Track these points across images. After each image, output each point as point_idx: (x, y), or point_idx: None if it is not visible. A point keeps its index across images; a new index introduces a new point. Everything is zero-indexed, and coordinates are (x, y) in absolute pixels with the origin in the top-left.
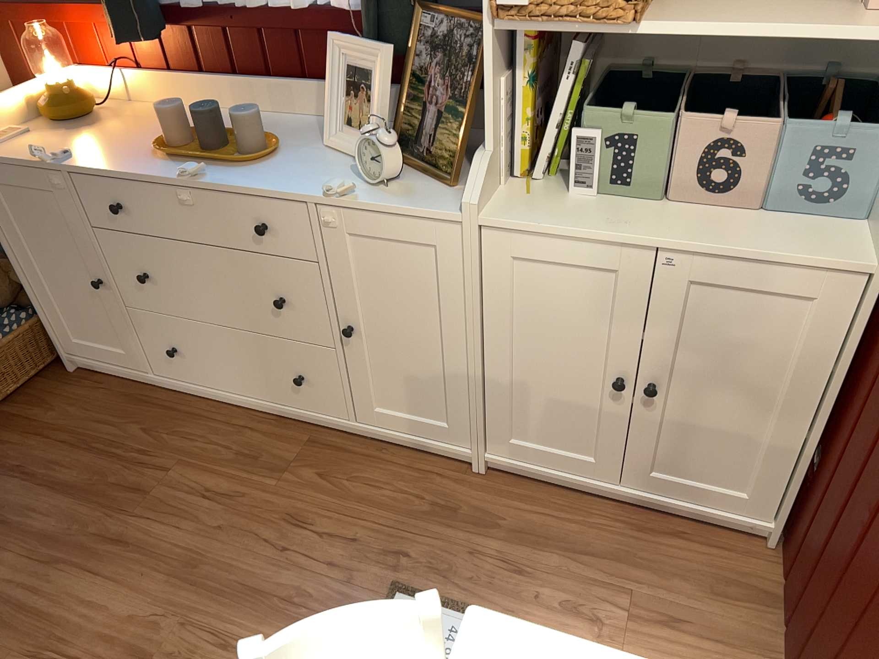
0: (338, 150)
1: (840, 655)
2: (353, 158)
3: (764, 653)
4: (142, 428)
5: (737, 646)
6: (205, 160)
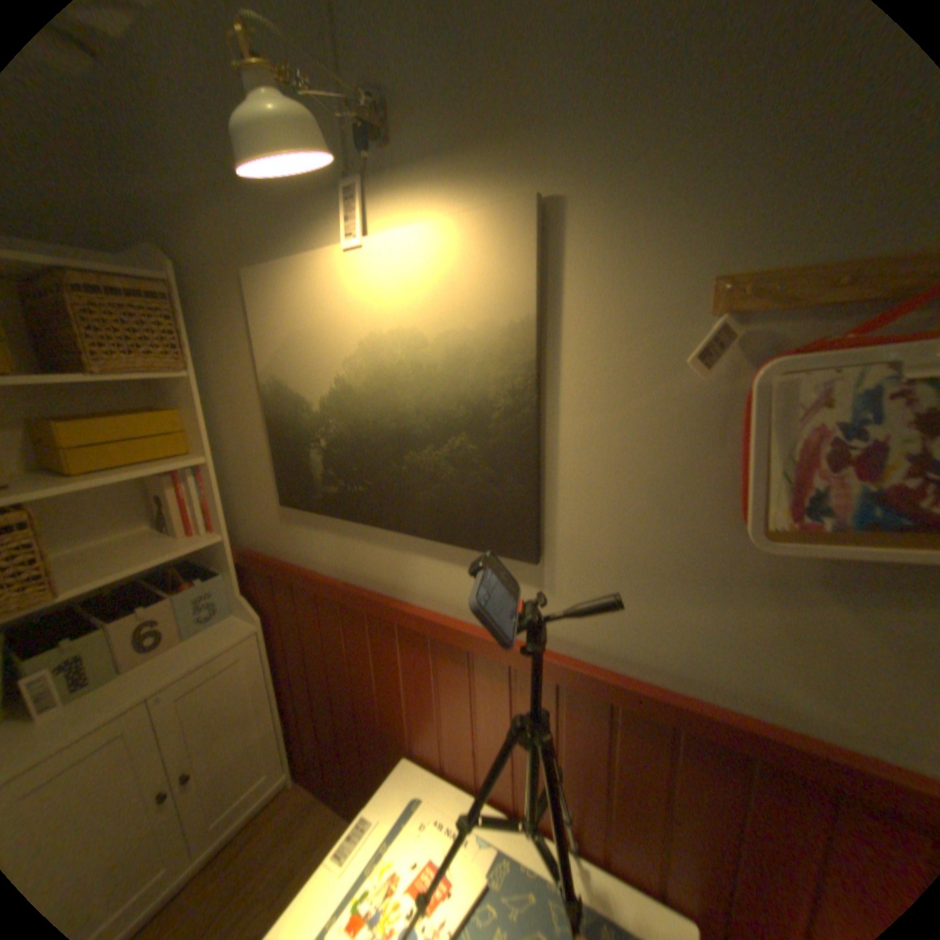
0: None
1: (359, 776)
2: None
3: (331, 829)
4: None
5: (321, 843)
6: None
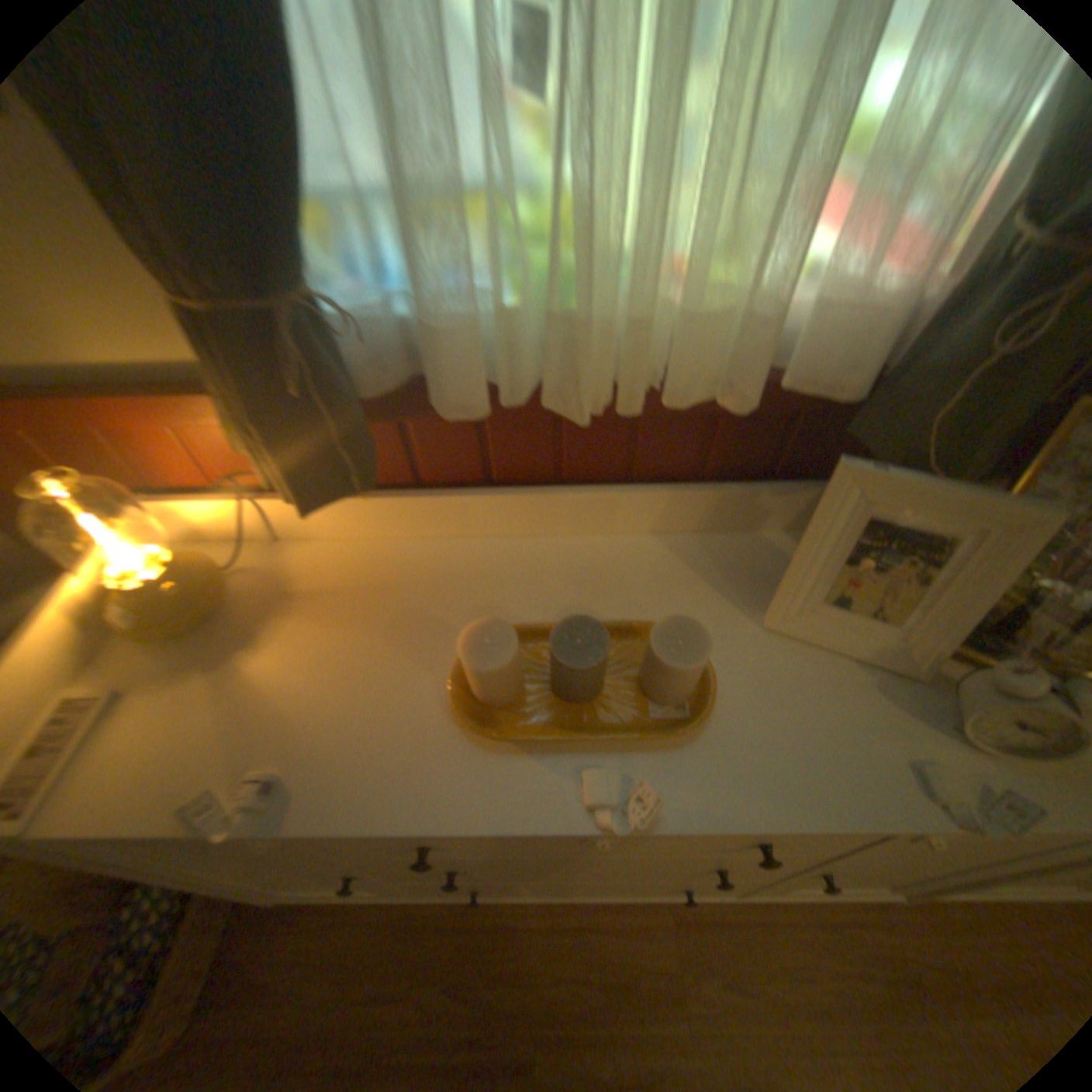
0: (802, 639)
1: None
2: (856, 662)
3: None
4: (443, 991)
5: None
6: (595, 731)
